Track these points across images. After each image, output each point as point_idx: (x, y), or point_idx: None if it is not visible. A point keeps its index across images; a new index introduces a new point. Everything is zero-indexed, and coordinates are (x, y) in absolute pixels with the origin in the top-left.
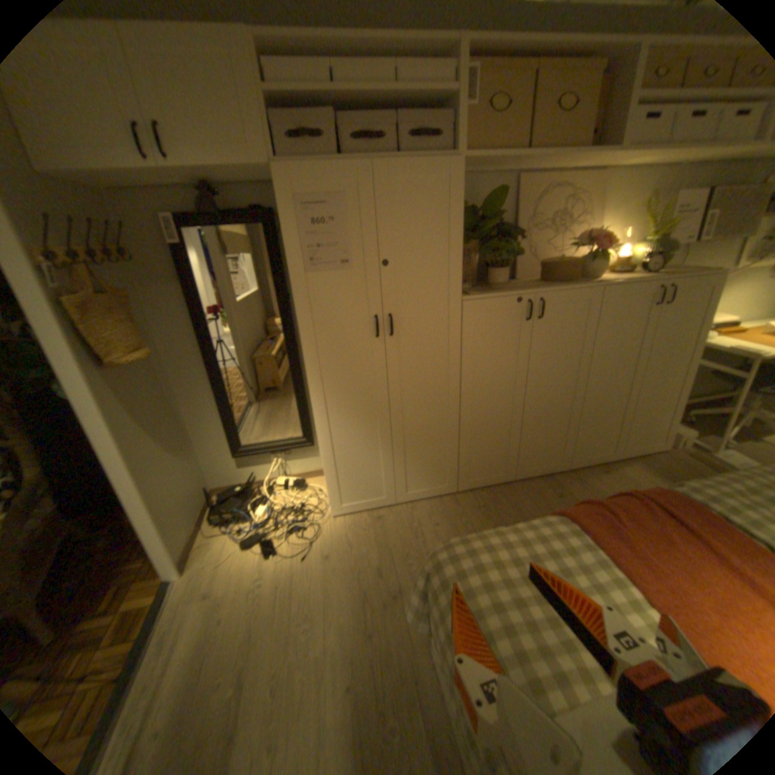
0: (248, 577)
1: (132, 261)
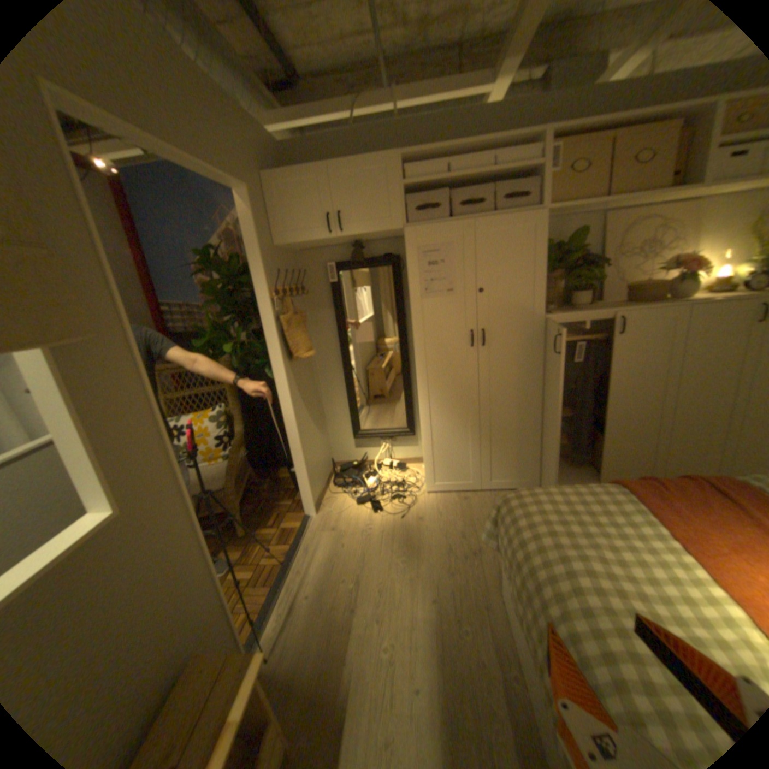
0: (363, 522)
1: (308, 295)
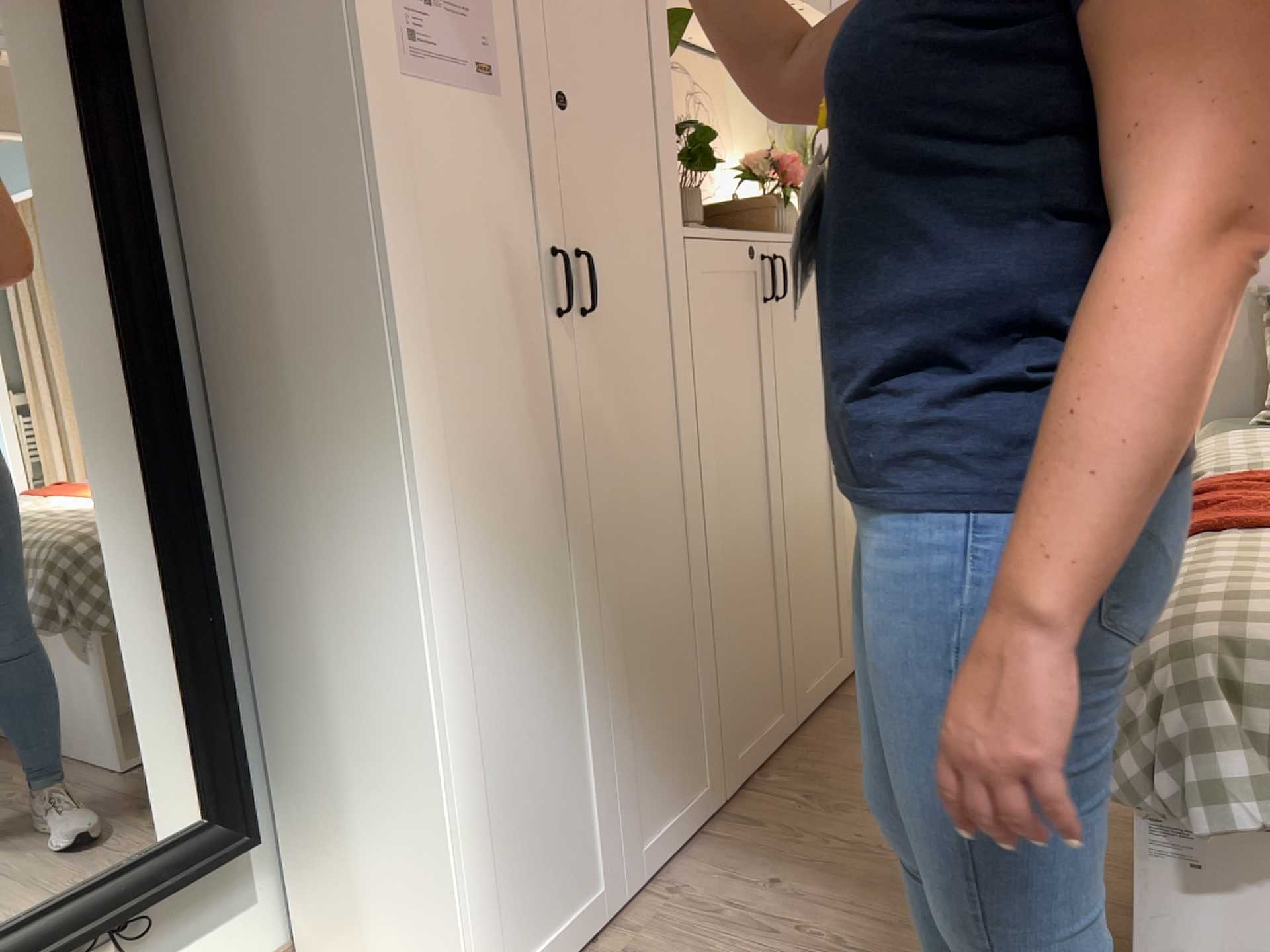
0: None
1: None
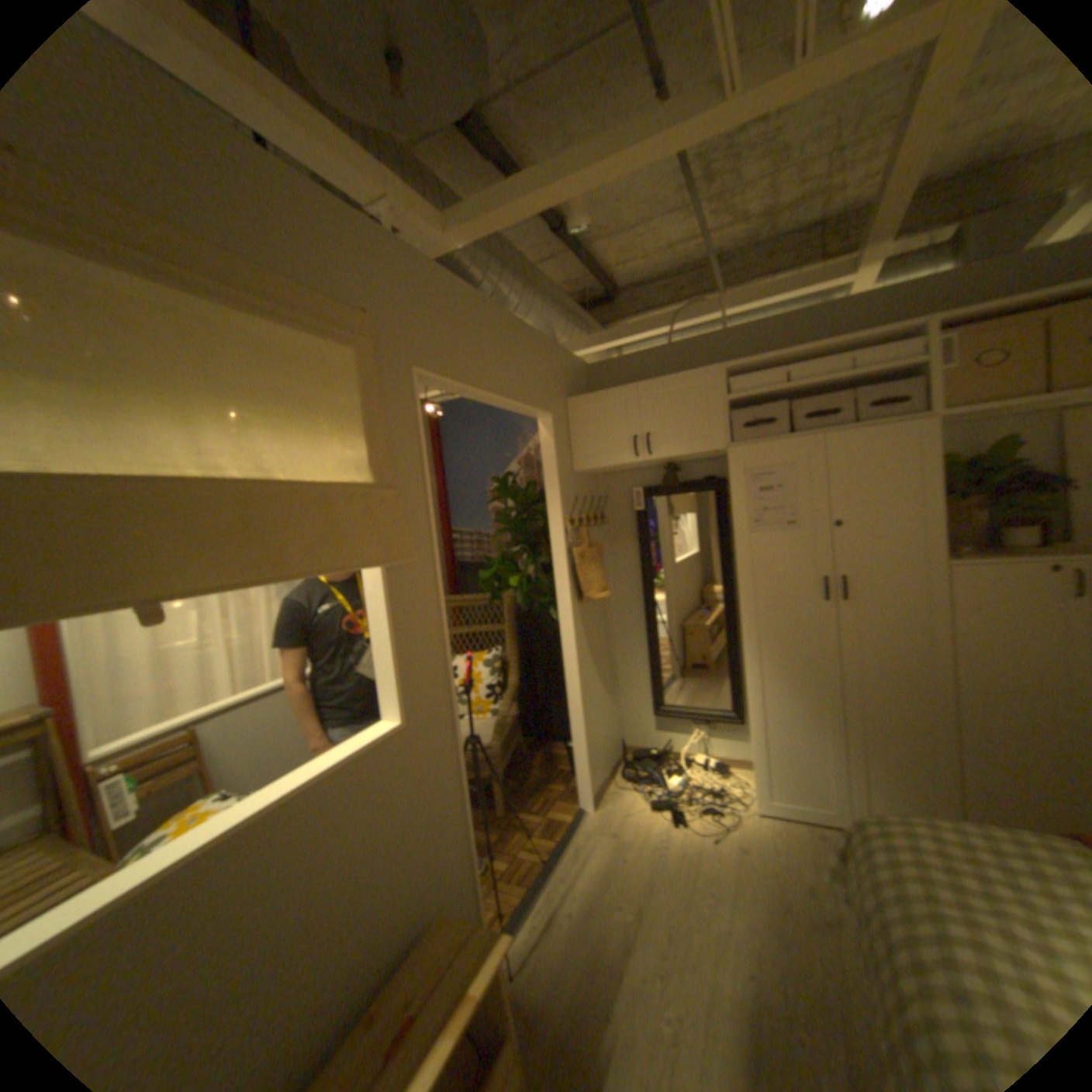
0: (655, 838)
1: (606, 525)
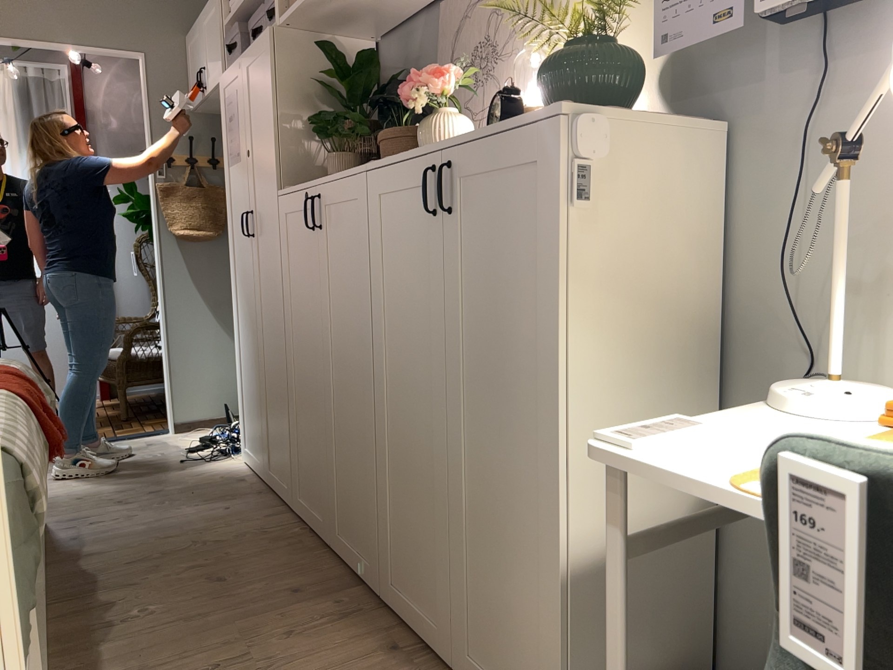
0: (168, 450)
1: None
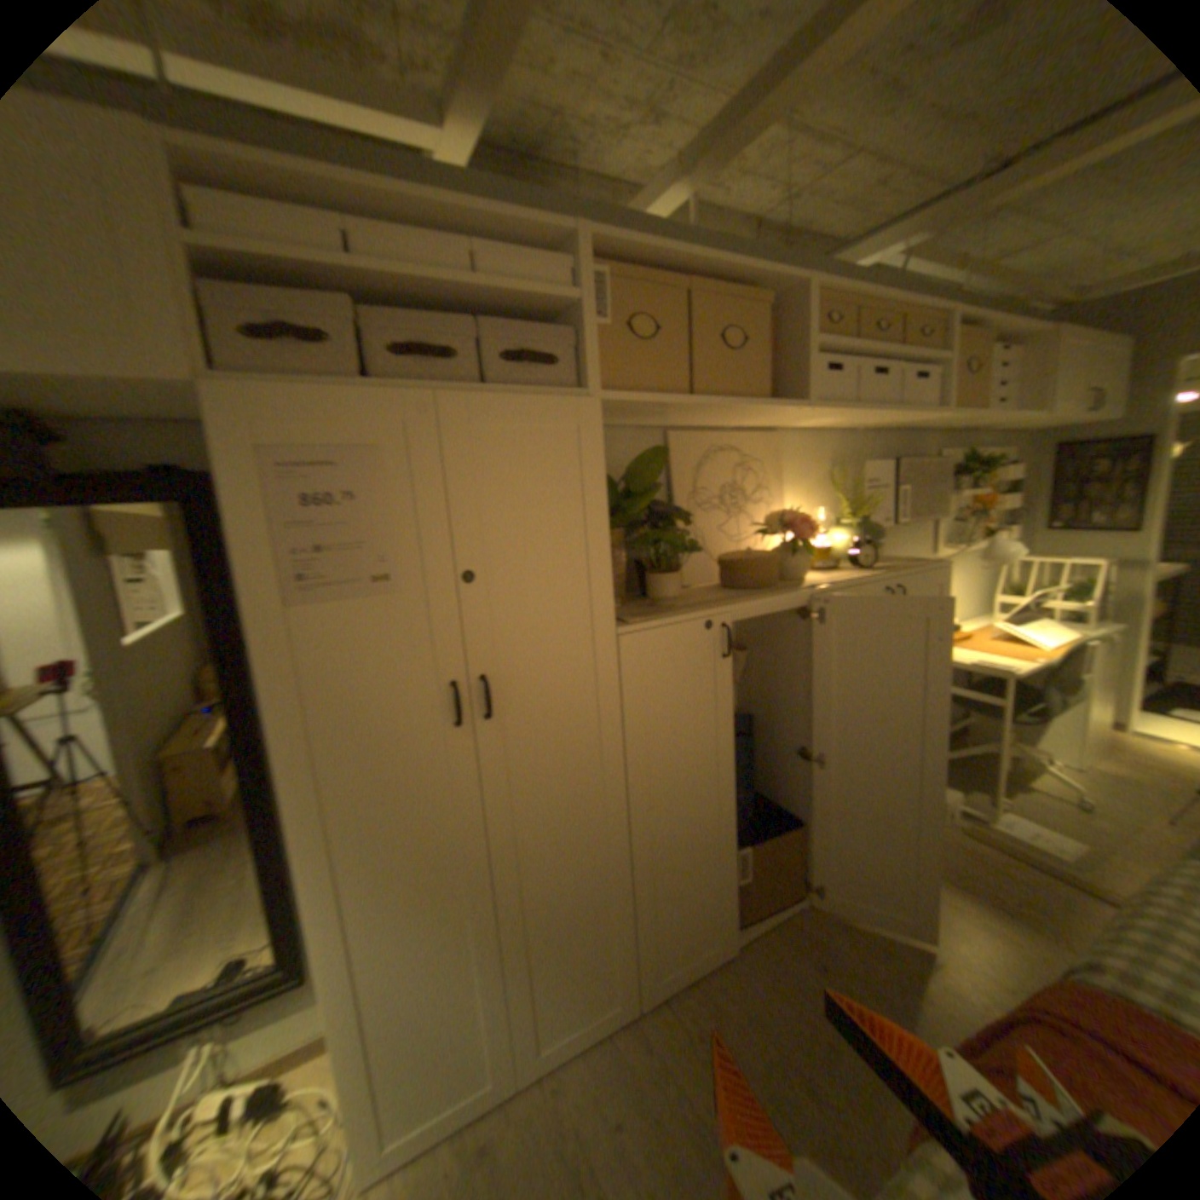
0: None
1: None
